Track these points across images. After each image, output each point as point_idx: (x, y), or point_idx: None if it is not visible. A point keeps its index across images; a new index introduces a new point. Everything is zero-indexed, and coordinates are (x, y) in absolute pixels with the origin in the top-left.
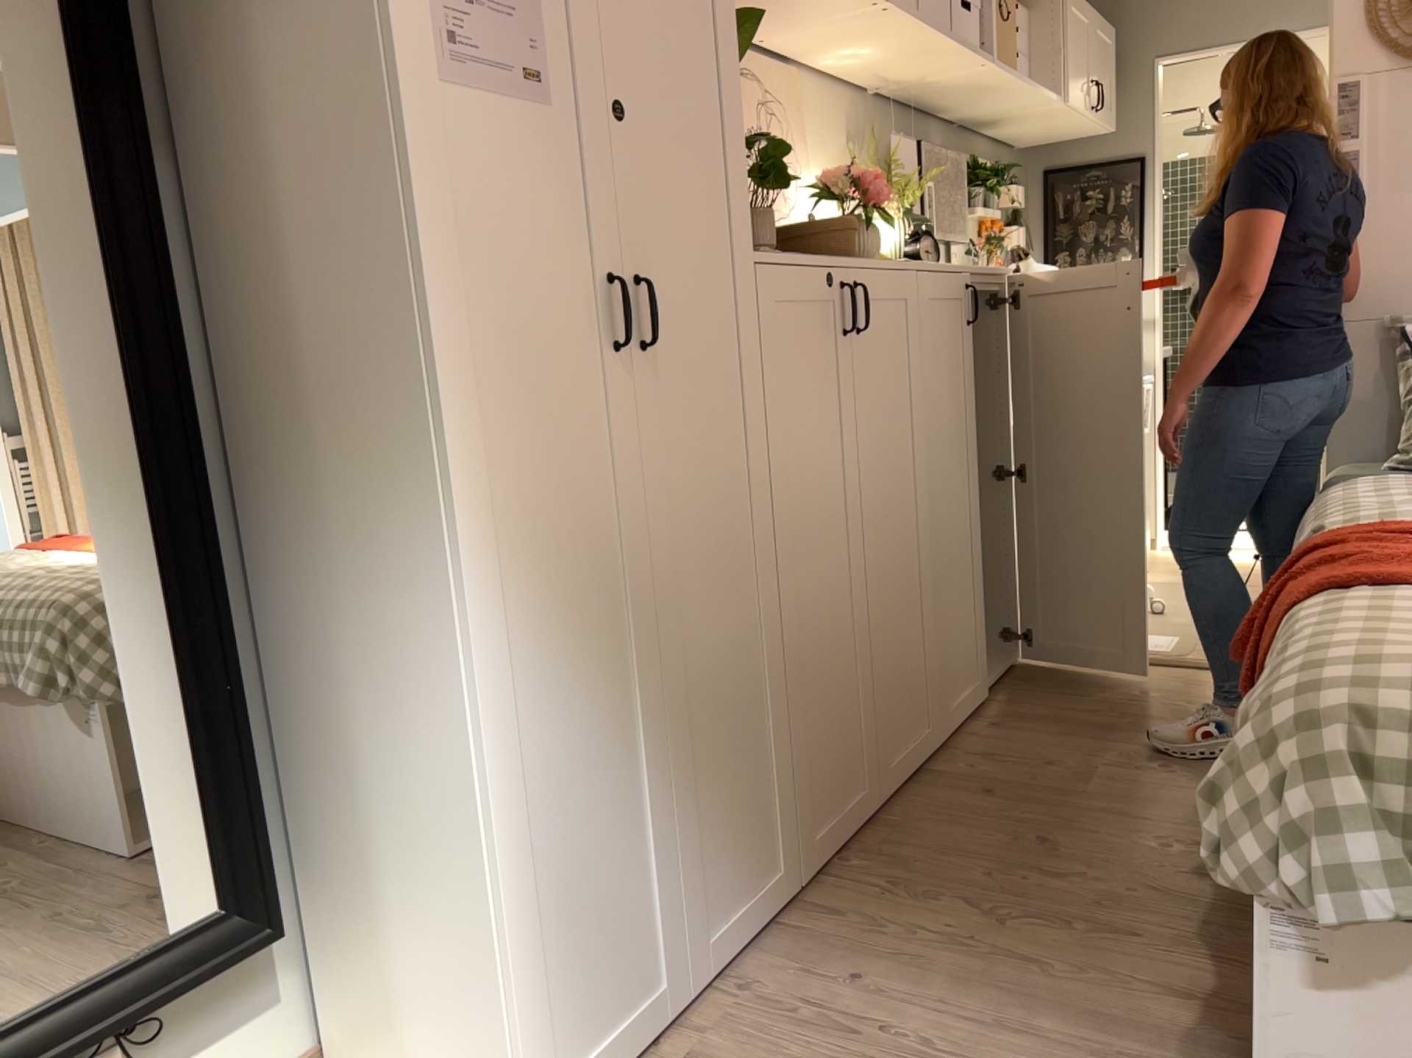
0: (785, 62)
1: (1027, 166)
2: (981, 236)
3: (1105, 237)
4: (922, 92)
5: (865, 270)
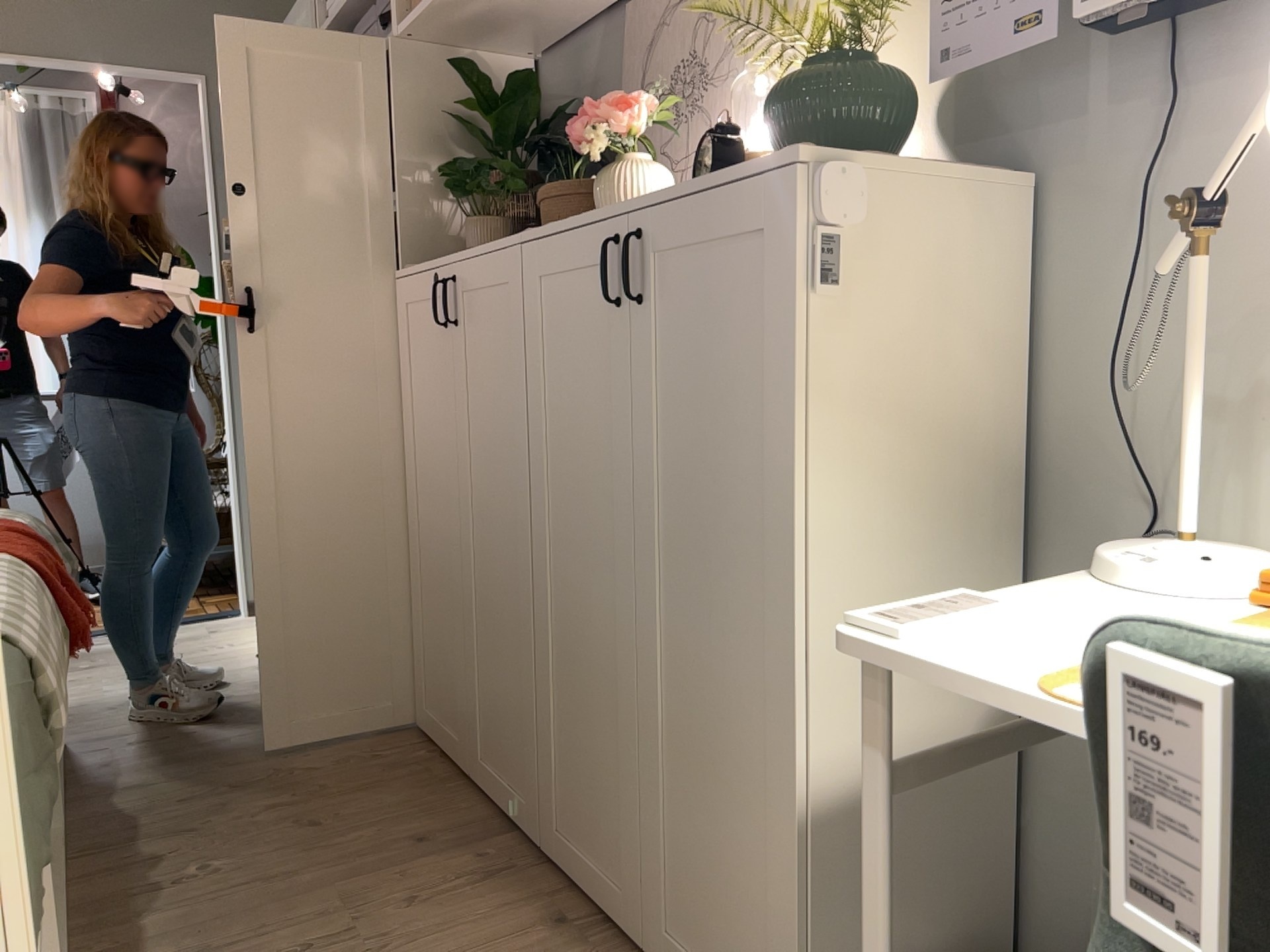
0: None
1: None
2: None
3: None
4: None
5: (460, 264)
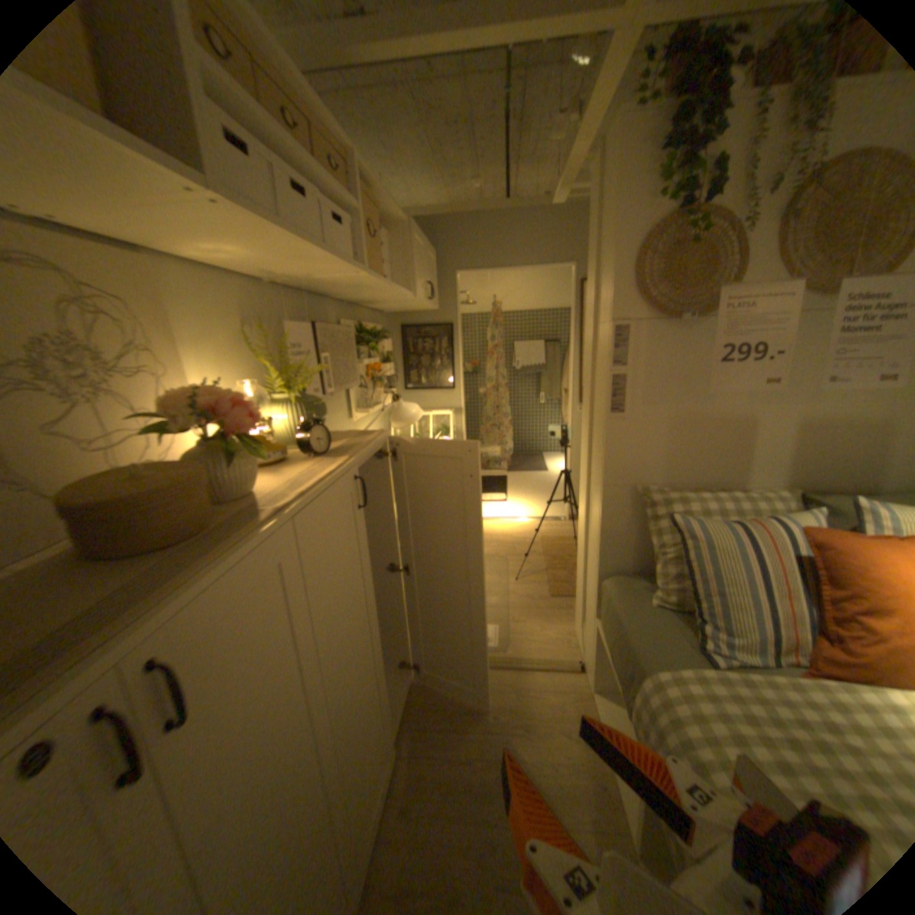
0: (131, 245)
1: (392, 321)
2: (367, 374)
3: (435, 363)
4: (314, 283)
5: (179, 612)
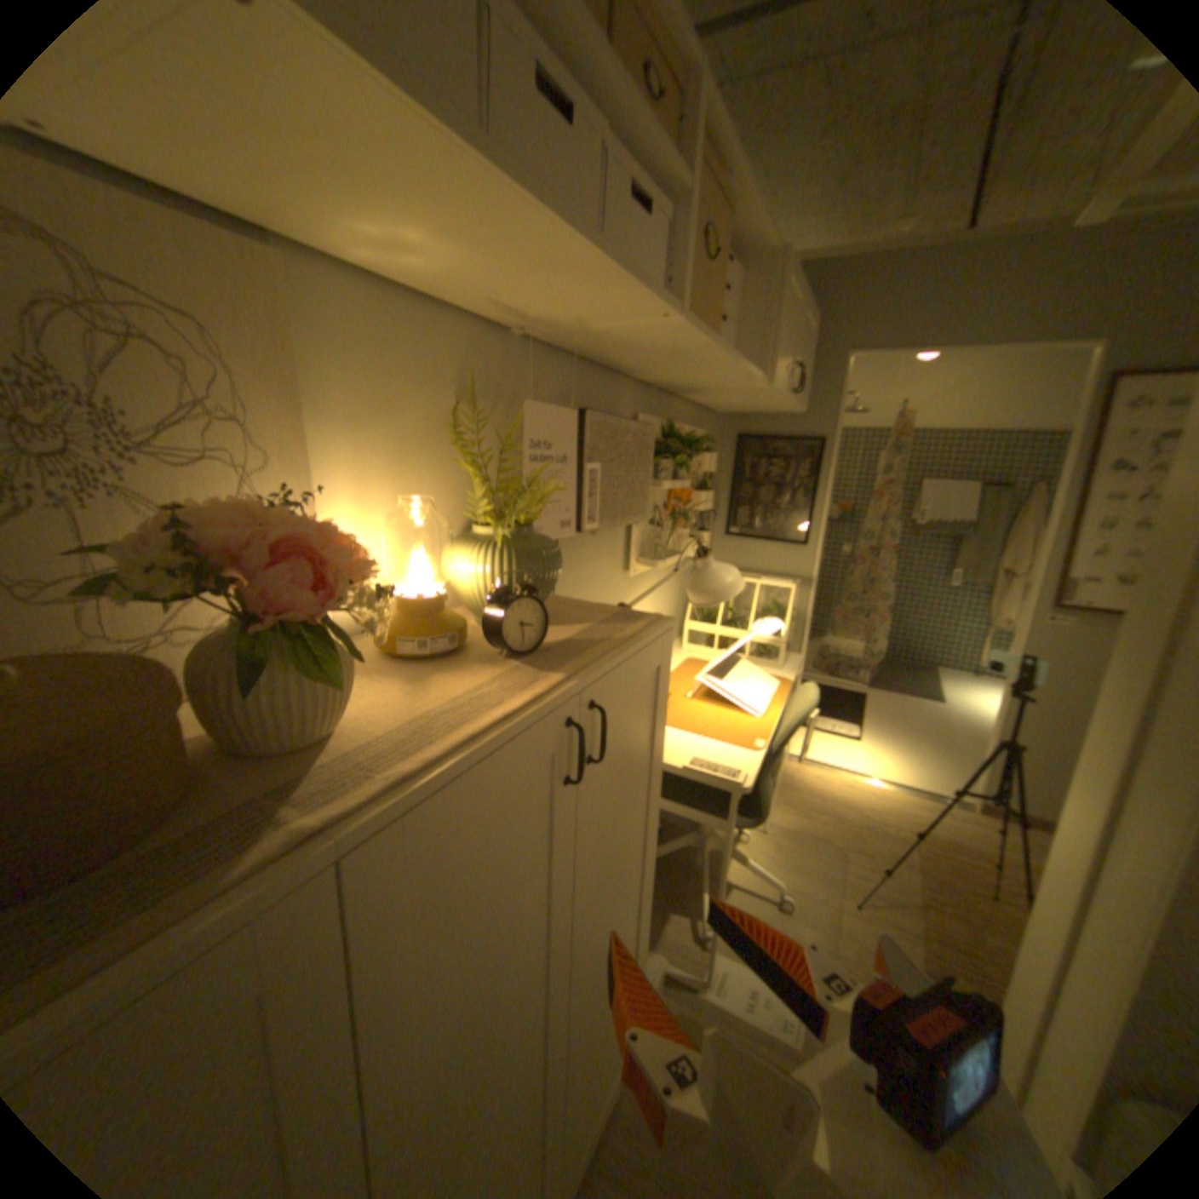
0: (244, 226)
1: (724, 427)
2: (665, 506)
3: (780, 500)
4: (594, 342)
5: None
